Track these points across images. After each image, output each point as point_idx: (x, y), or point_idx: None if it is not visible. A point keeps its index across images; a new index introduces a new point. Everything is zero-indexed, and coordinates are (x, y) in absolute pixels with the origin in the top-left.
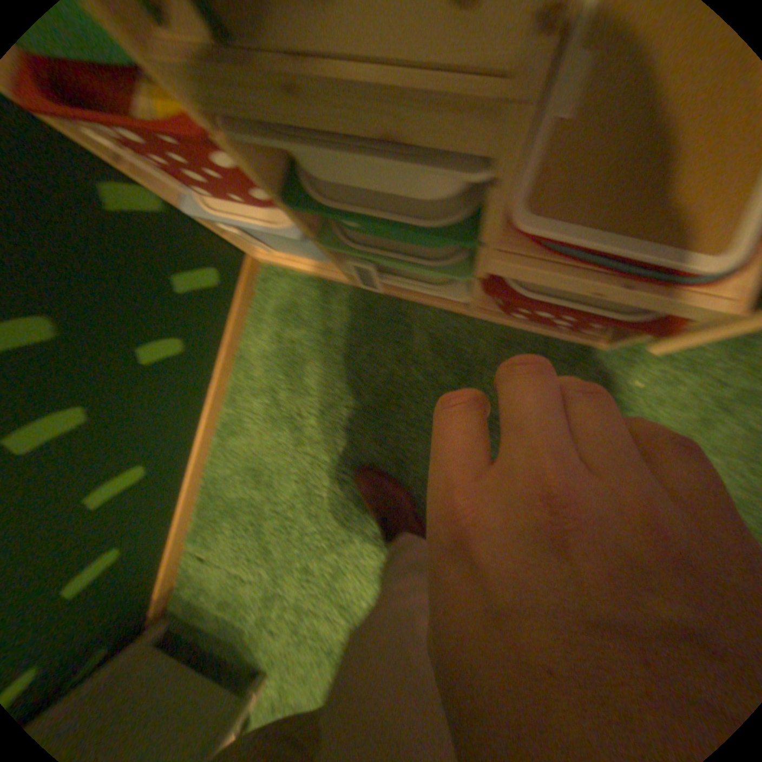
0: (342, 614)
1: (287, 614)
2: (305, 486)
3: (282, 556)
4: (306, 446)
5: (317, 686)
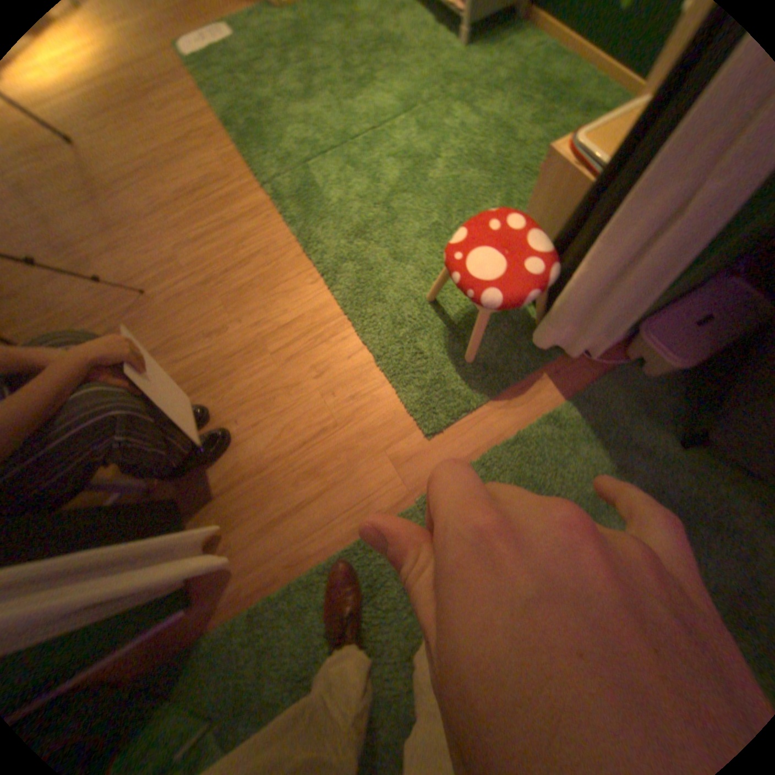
0: (462, 88)
1: (479, 68)
2: (537, 102)
3: (509, 78)
4: (559, 112)
5: (439, 64)
